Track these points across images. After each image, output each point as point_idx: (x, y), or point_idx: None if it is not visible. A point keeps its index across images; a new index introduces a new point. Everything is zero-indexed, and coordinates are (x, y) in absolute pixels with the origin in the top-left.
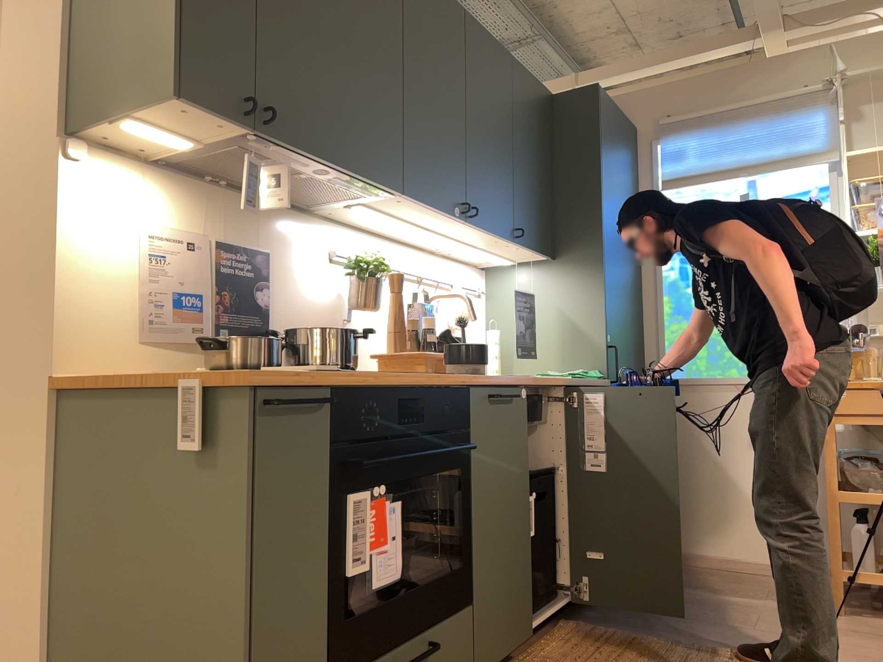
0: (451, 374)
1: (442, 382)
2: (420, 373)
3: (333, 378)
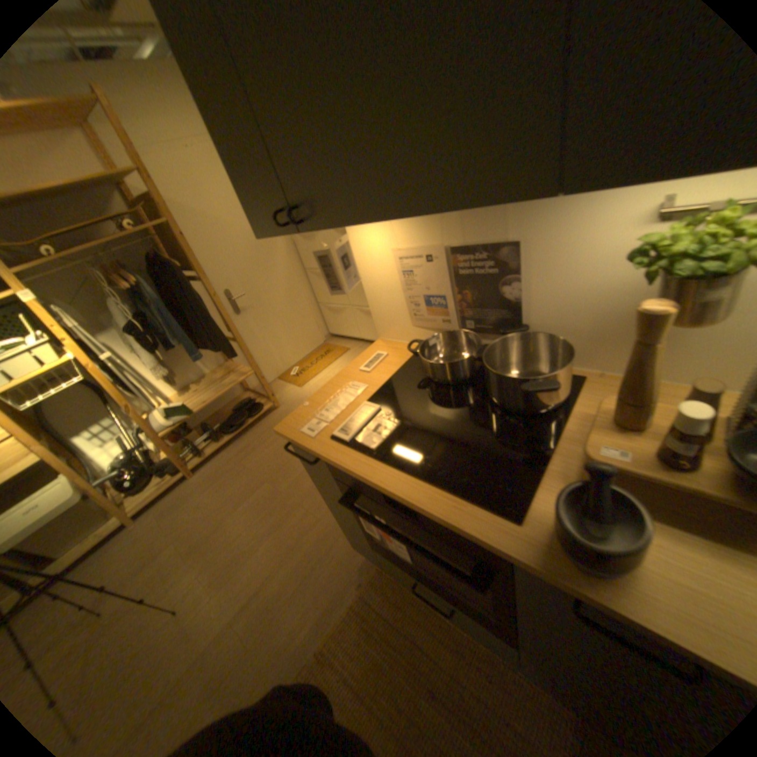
0: (511, 521)
1: (451, 516)
2: (448, 489)
3: (312, 454)
